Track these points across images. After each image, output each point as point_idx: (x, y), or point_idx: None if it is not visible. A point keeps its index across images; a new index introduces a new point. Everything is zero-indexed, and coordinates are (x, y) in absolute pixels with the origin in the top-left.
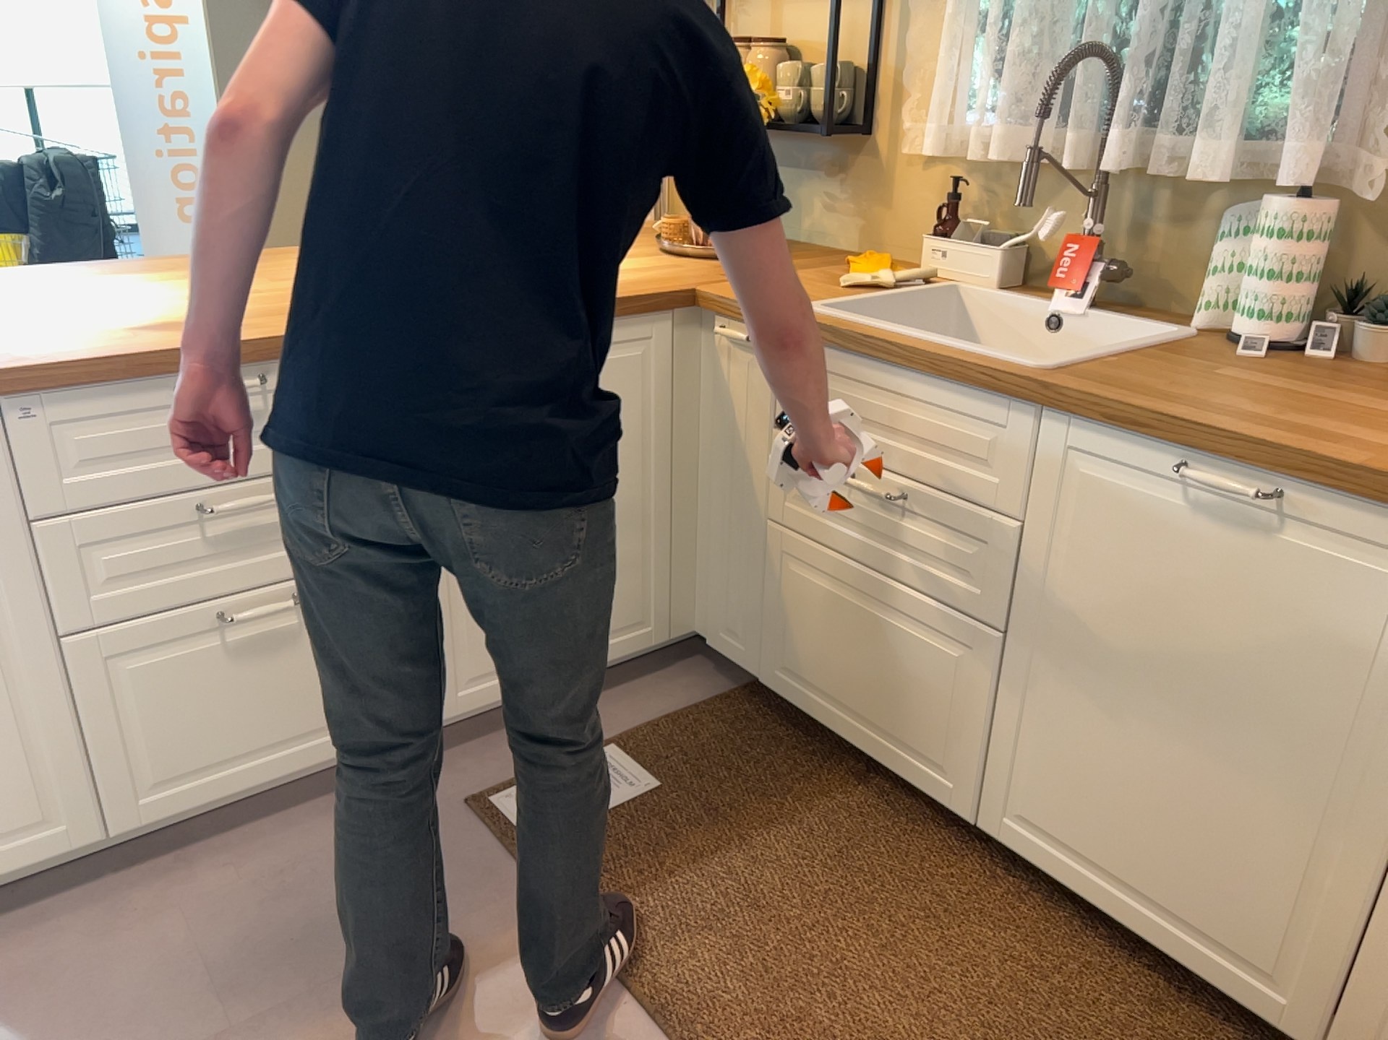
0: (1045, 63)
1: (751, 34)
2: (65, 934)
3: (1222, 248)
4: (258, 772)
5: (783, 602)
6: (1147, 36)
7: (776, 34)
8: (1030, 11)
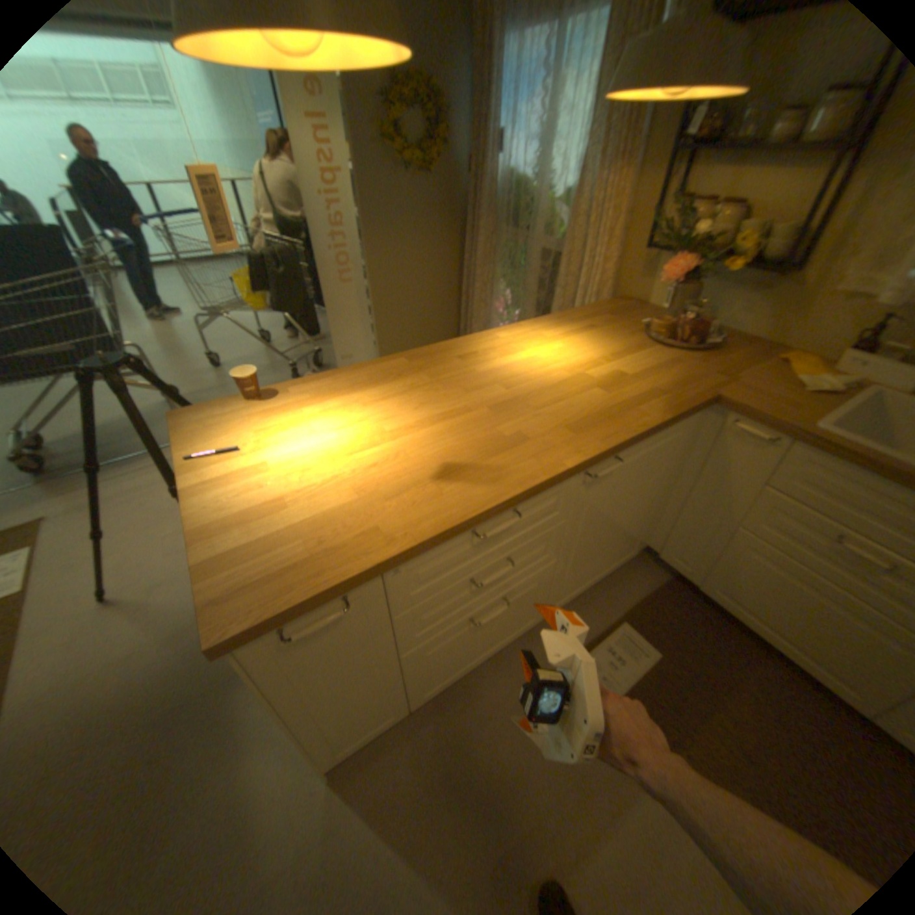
0: None
1: (711, 188)
2: (396, 766)
3: None
4: (472, 667)
5: (736, 566)
6: None
7: (734, 190)
8: None
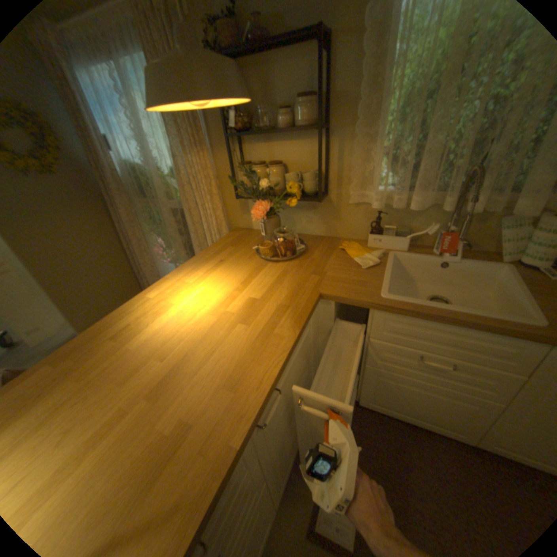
0: (436, 167)
1: (259, 156)
2: None
3: (512, 230)
4: None
5: (374, 387)
6: (480, 152)
7: (273, 156)
8: (414, 143)
